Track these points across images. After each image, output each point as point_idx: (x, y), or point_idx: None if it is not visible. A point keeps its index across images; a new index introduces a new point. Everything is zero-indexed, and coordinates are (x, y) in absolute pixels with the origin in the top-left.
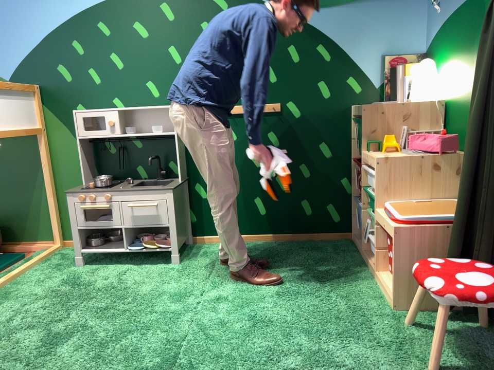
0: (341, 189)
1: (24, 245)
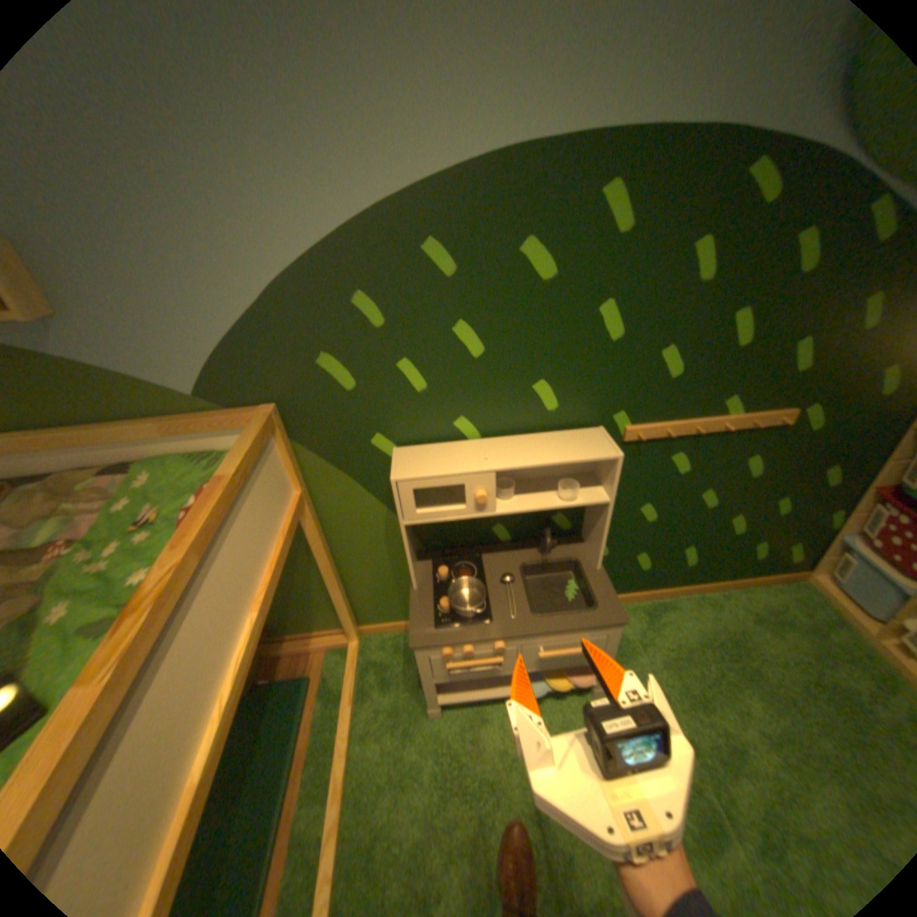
0: (827, 527)
1: (294, 647)
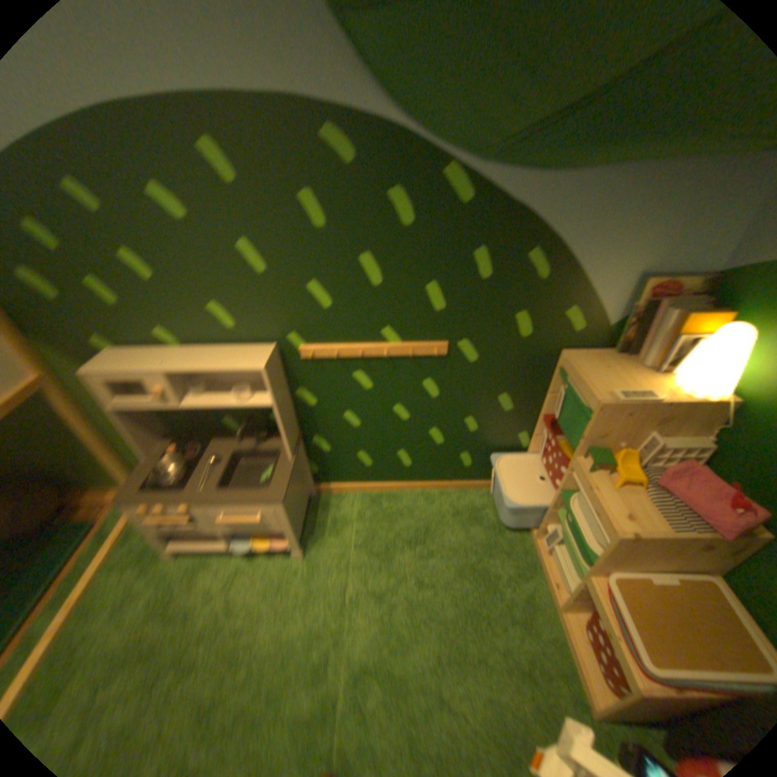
0: (516, 444)
1: (94, 496)
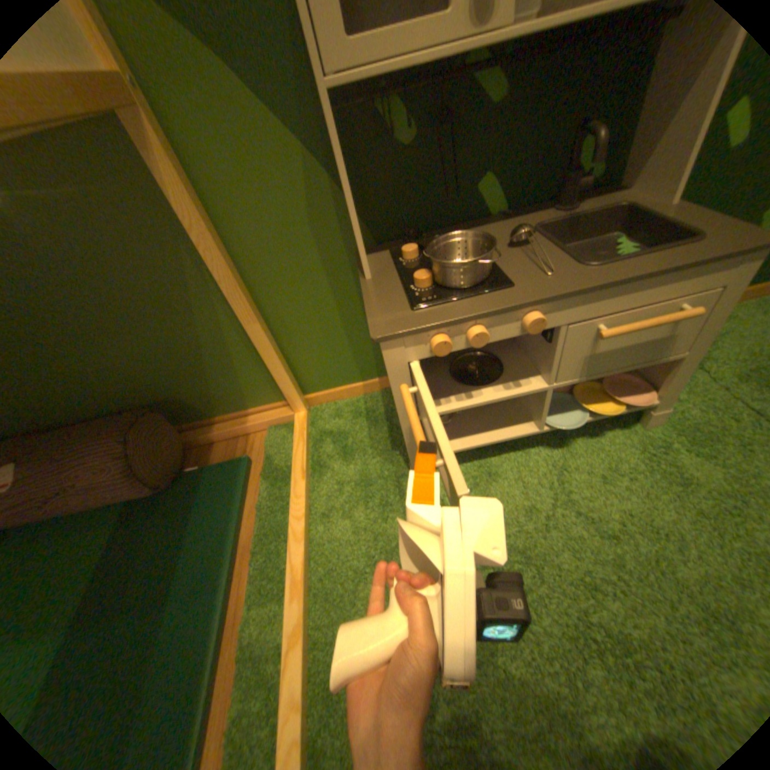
0: None
1: (228, 427)
